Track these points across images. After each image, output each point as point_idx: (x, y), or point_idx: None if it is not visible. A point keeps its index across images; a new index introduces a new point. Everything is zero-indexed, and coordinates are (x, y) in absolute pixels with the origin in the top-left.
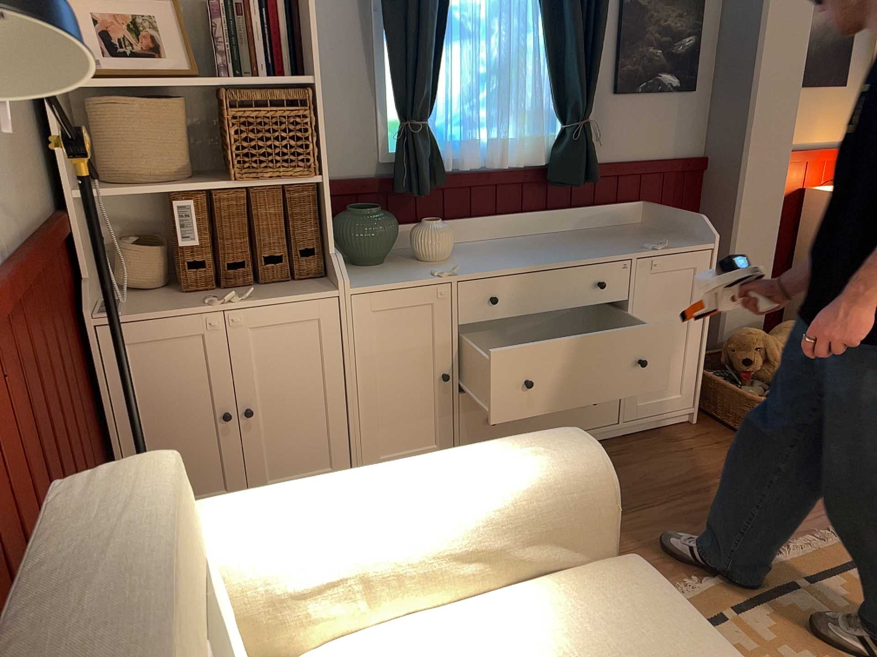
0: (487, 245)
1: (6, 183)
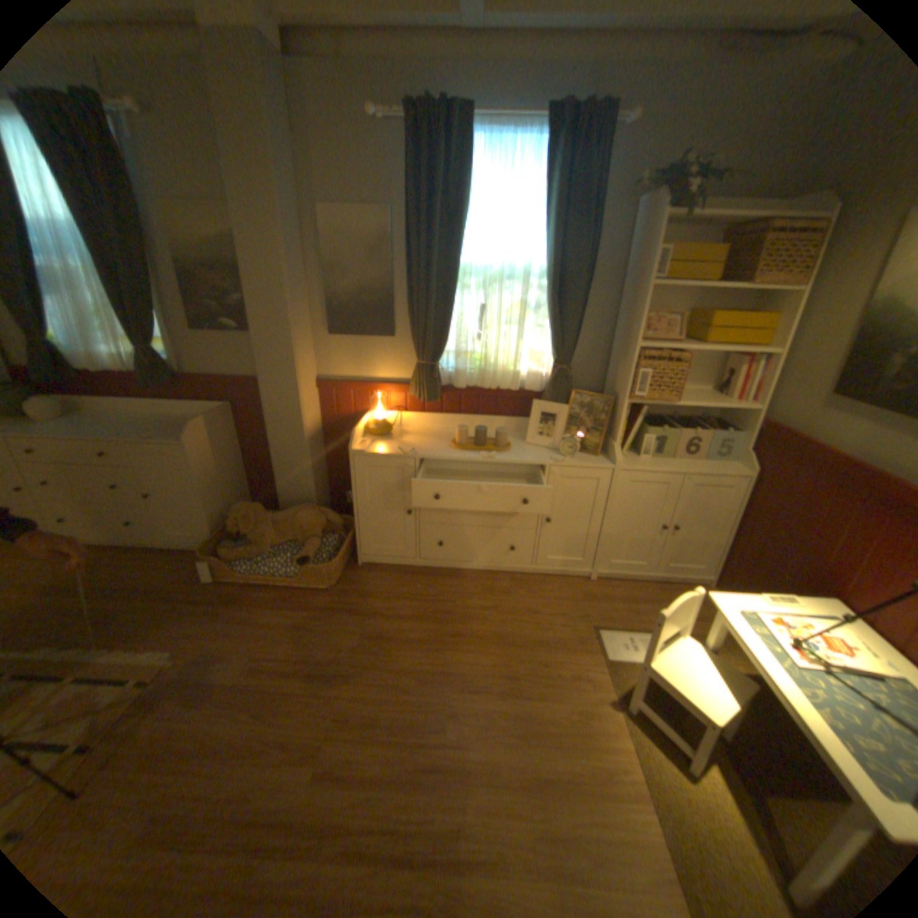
0: (105, 416)
1: None
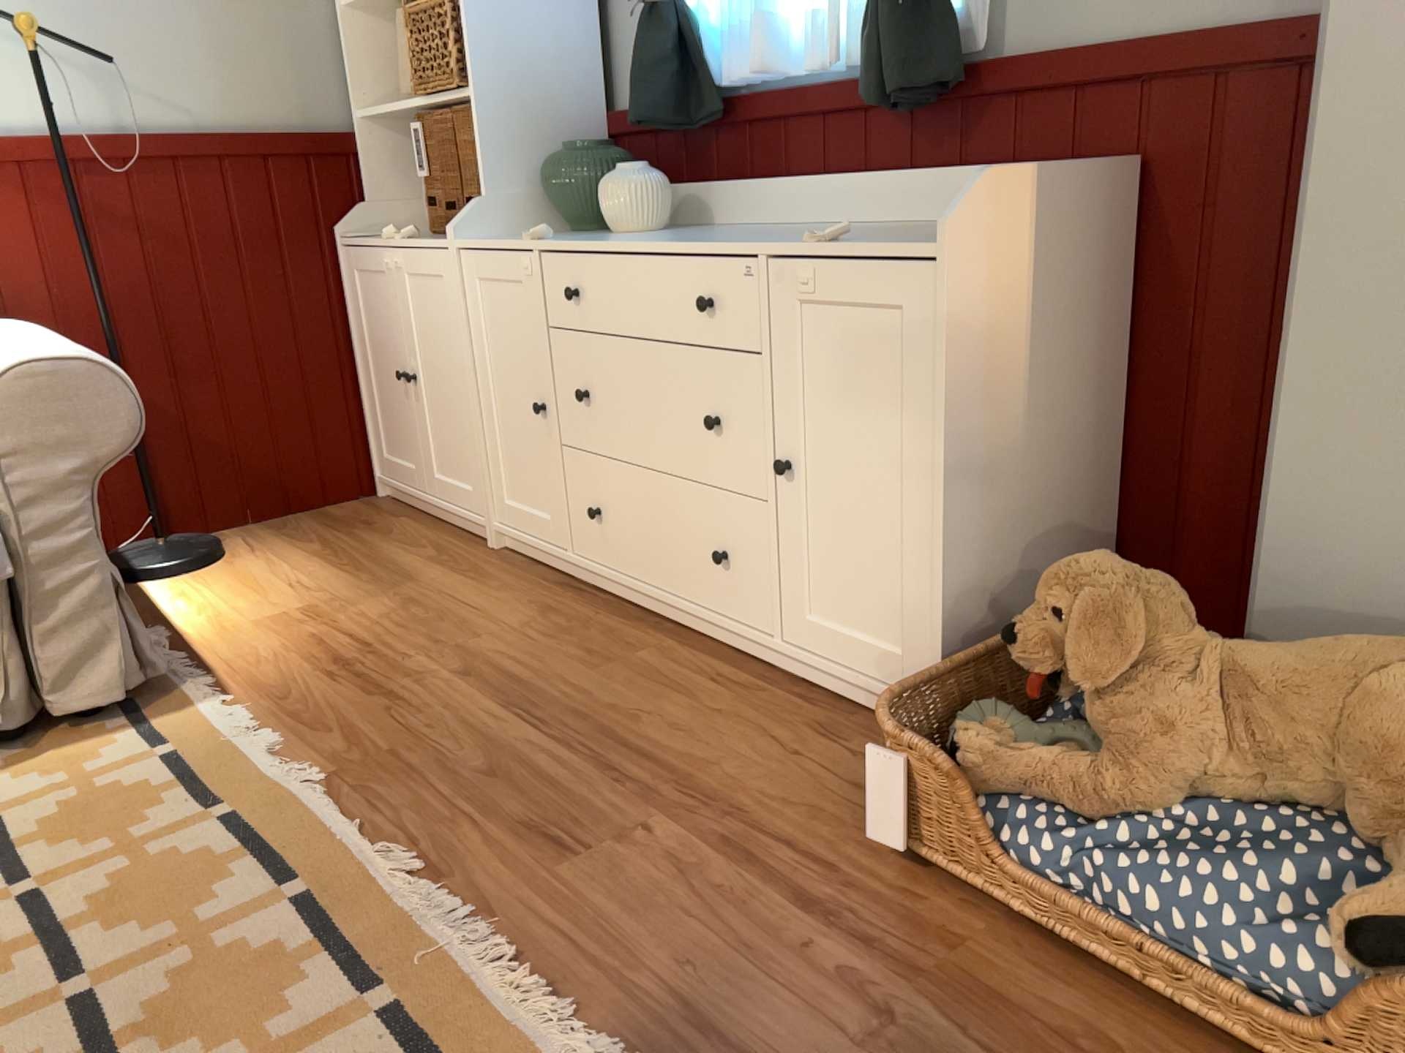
0: (757, 228)
1: (193, 88)
